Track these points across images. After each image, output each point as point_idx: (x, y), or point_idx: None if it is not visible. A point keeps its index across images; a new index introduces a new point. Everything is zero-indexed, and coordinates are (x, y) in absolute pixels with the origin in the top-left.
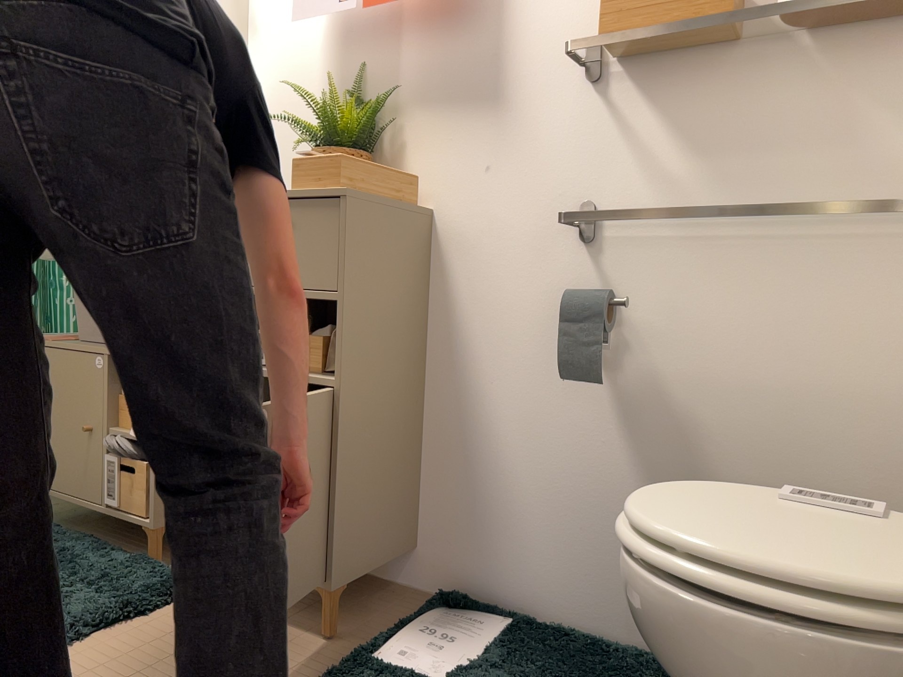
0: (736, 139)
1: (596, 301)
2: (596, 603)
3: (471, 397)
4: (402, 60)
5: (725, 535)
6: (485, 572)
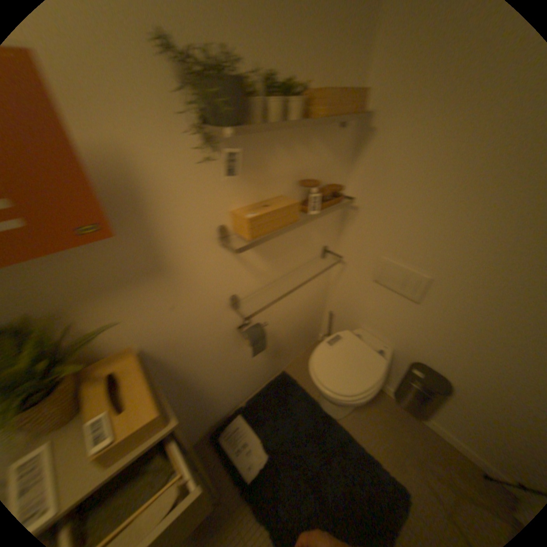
0: (281, 250)
1: (262, 333)
2: (254, 385)
3: (197, 386)
4: (39, 272)
5: (357, 380)
6: (219, 414)
